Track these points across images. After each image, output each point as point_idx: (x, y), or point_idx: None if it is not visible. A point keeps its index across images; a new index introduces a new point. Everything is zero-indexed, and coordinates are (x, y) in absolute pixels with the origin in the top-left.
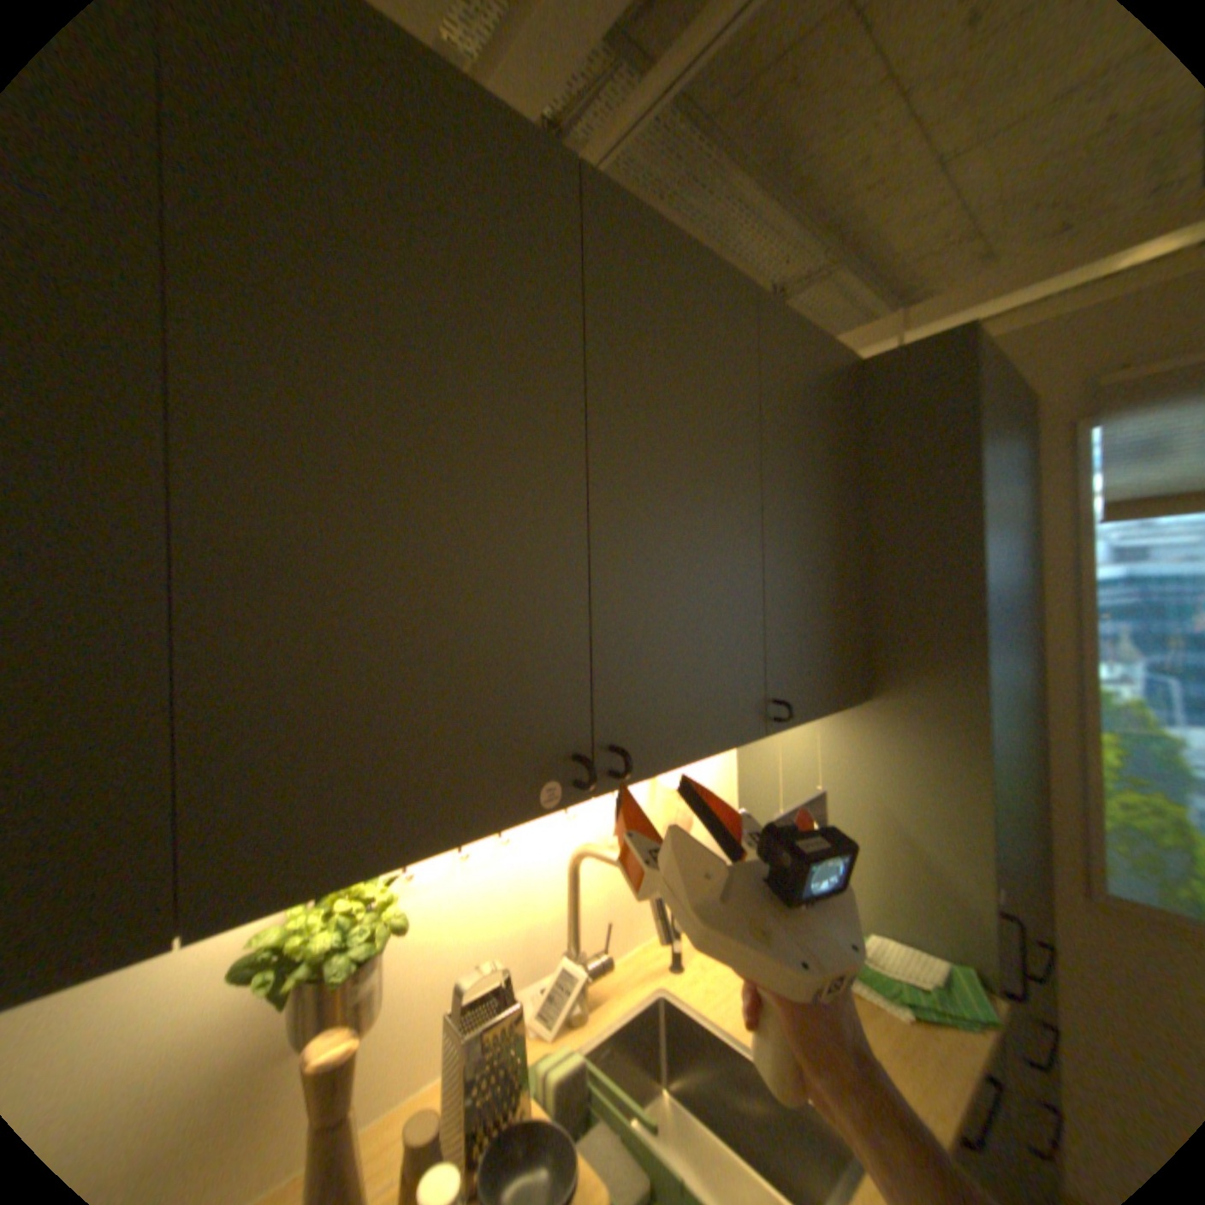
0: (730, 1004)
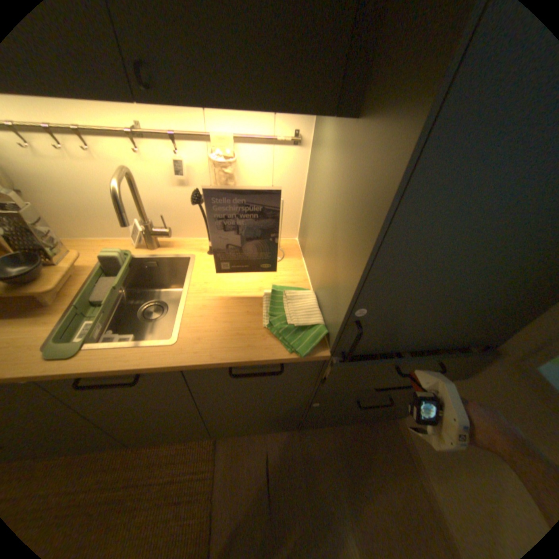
0: (210, 275)
